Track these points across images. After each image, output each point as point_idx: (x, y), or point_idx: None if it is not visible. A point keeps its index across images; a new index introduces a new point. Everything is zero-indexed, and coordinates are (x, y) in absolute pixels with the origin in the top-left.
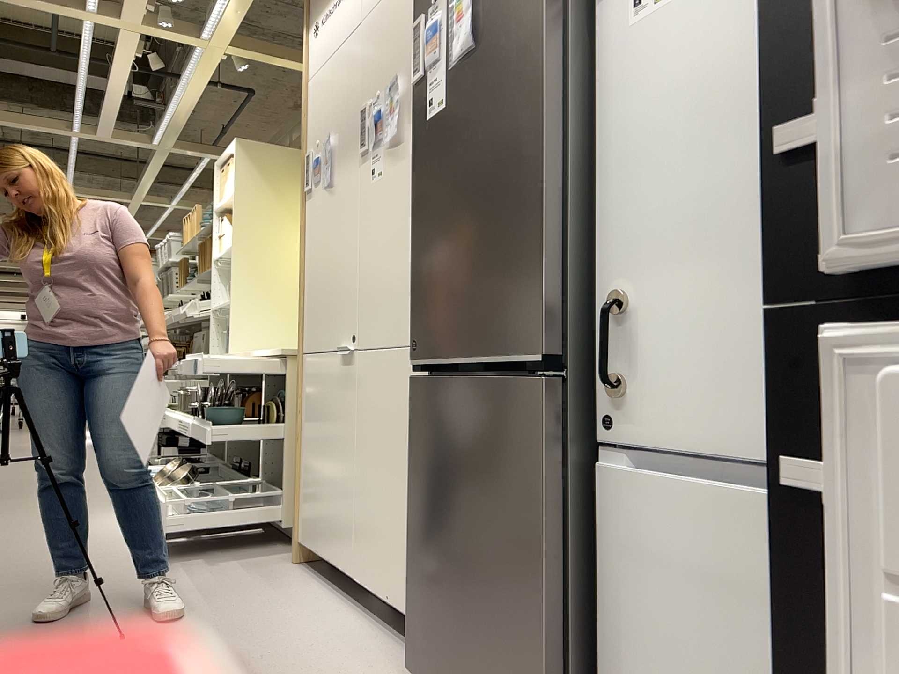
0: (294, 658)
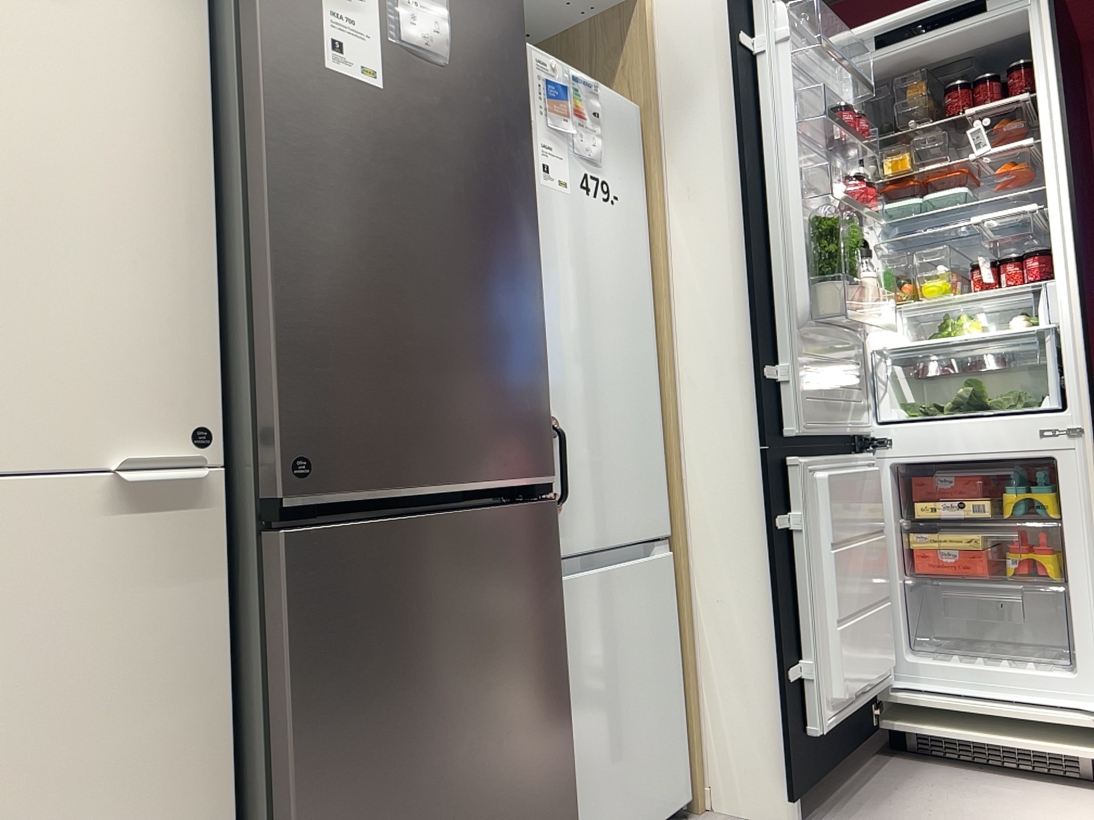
0: None
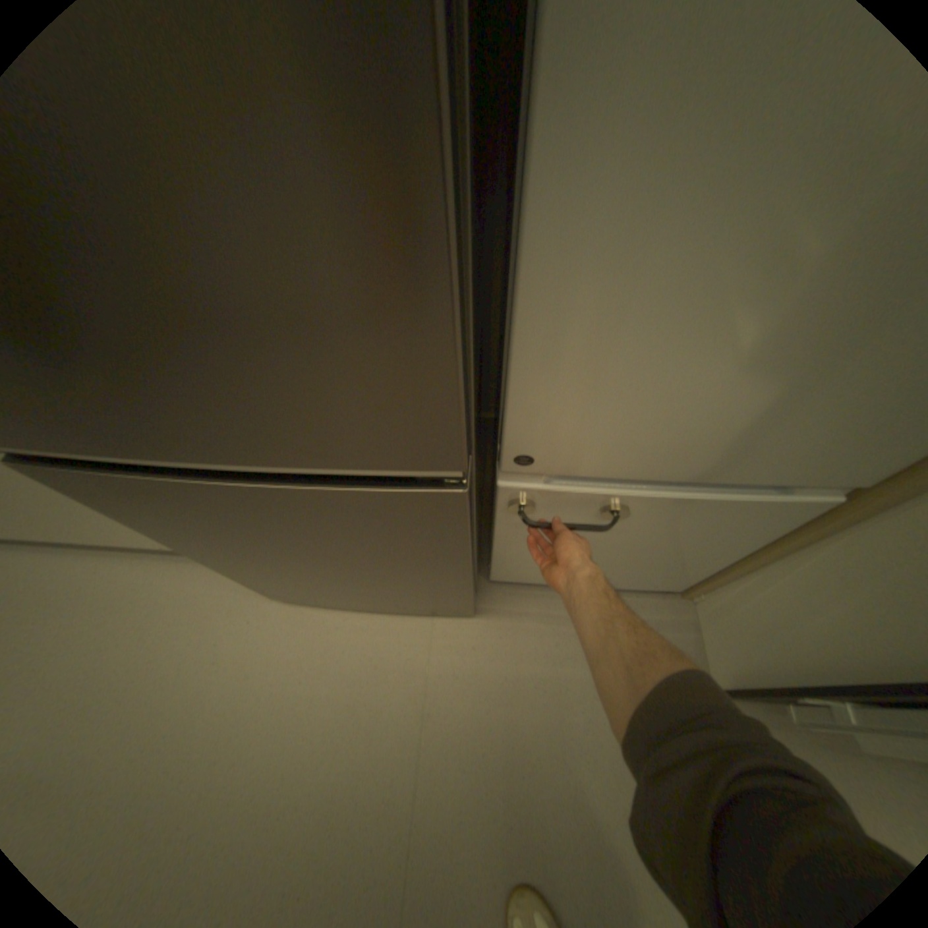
0: (141, 667)
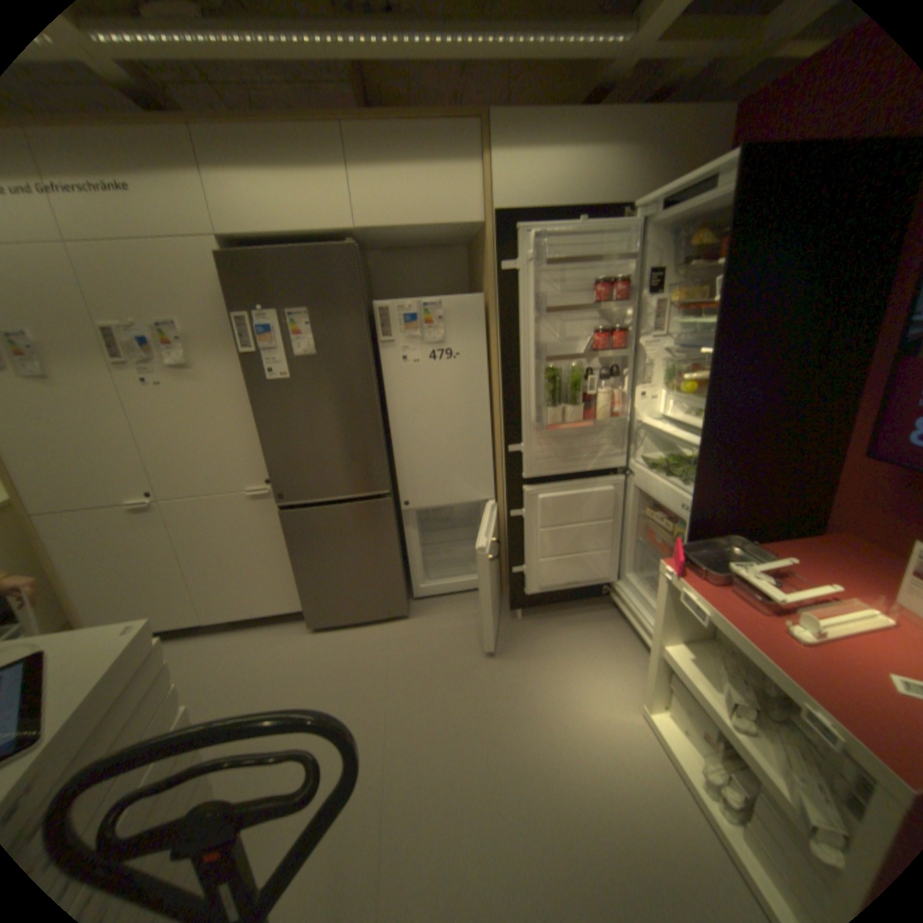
0: (238, 671)
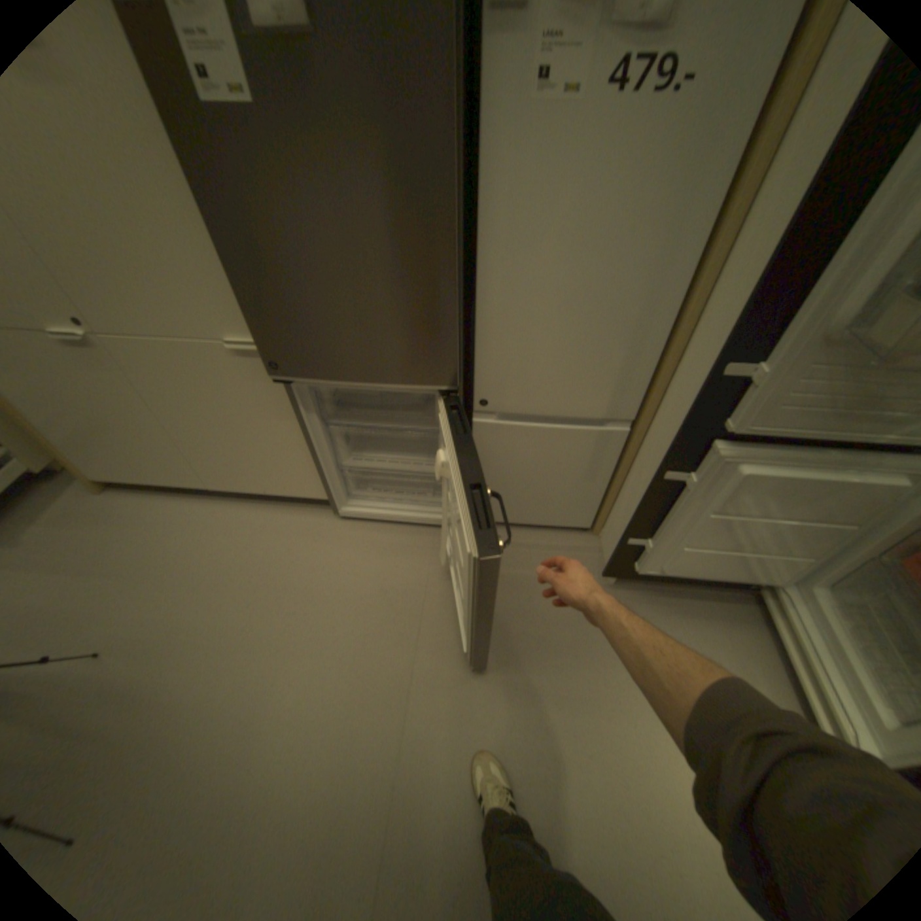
0: (246, 562)
